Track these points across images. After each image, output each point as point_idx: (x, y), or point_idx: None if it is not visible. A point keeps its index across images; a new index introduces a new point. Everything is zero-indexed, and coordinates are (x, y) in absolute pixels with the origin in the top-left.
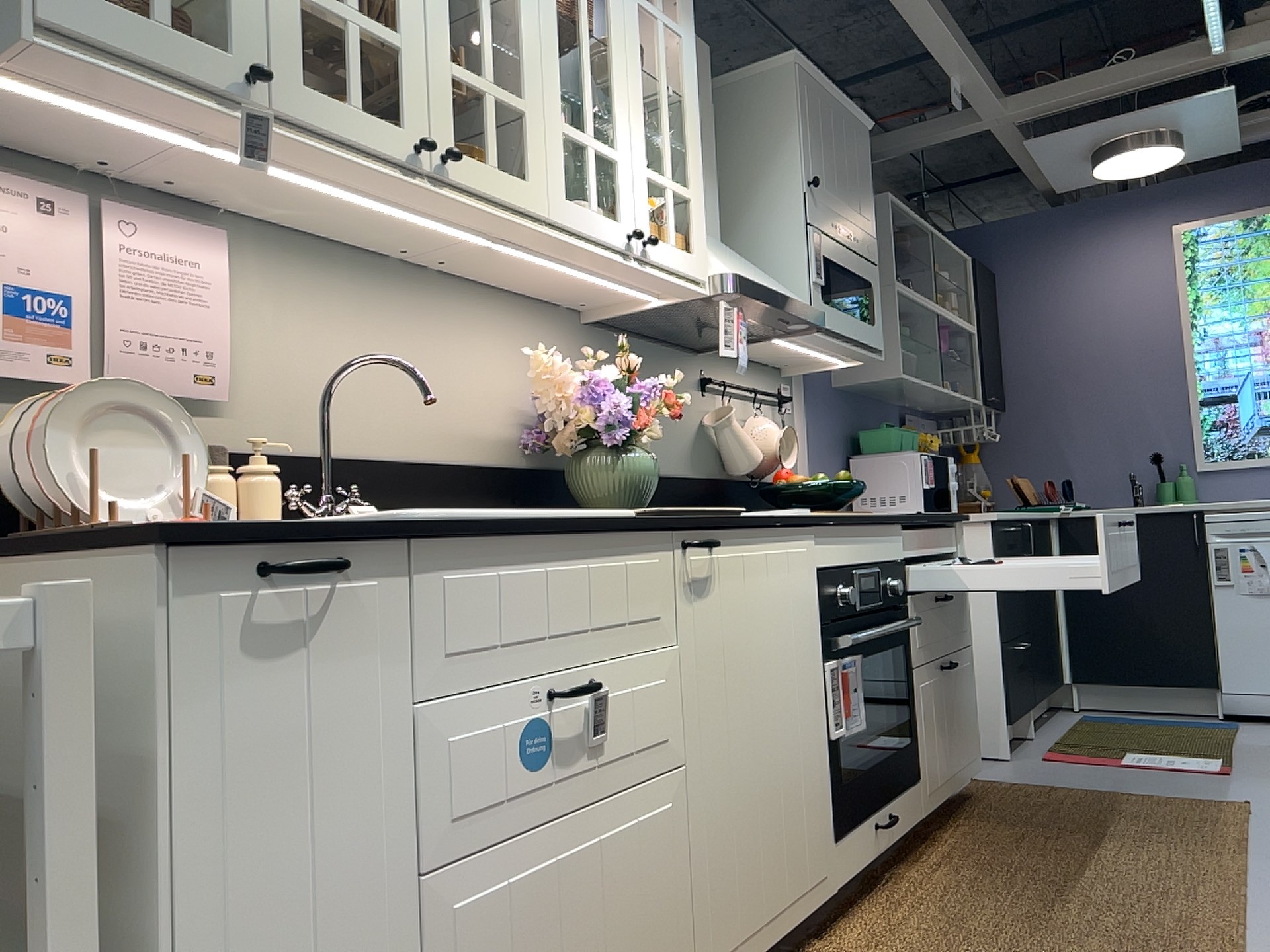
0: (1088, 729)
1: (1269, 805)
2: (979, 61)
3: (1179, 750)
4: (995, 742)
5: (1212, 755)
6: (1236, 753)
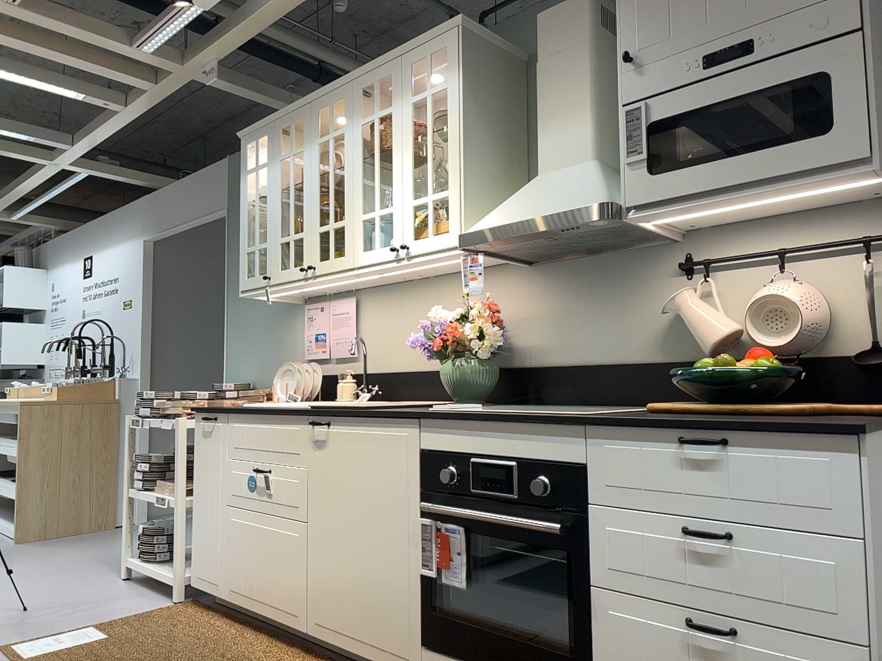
0: None
1: None
2: None
3: None
4: None
5: None
6: None
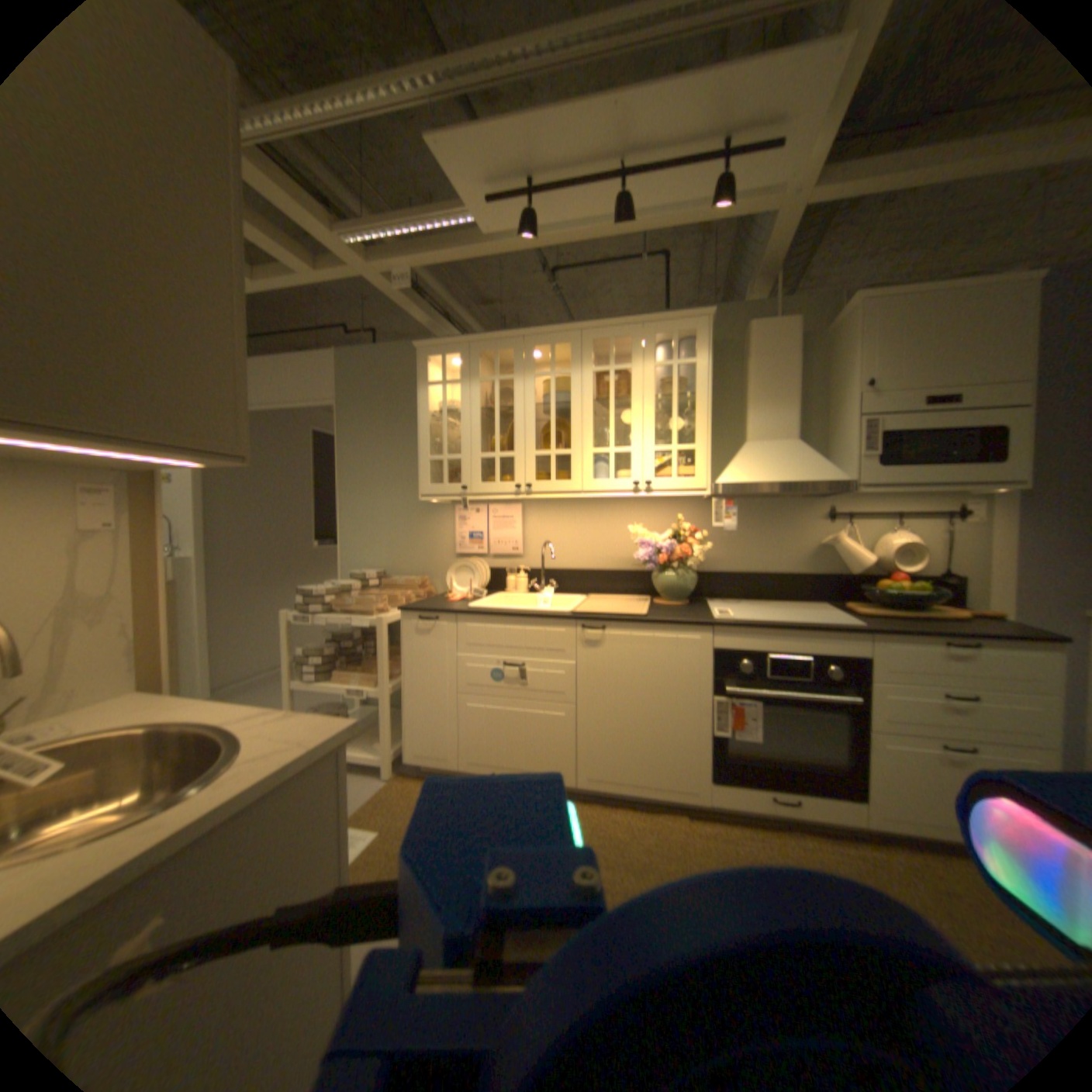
0: None
1: None
2: None
3: None
4: None
5: None
6: None
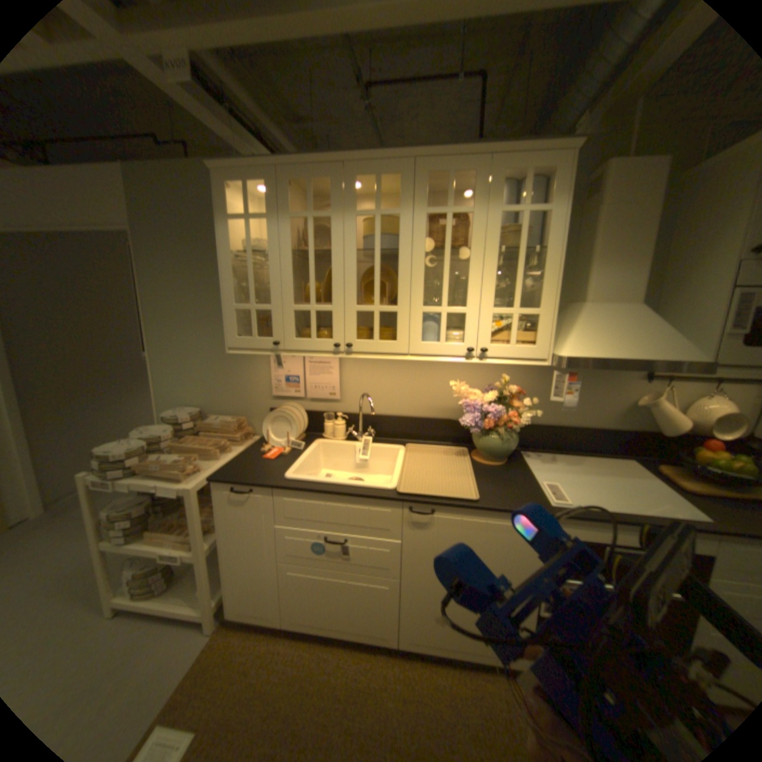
0: None
1: None
2: None
3: None
4: None
5: None
6: None
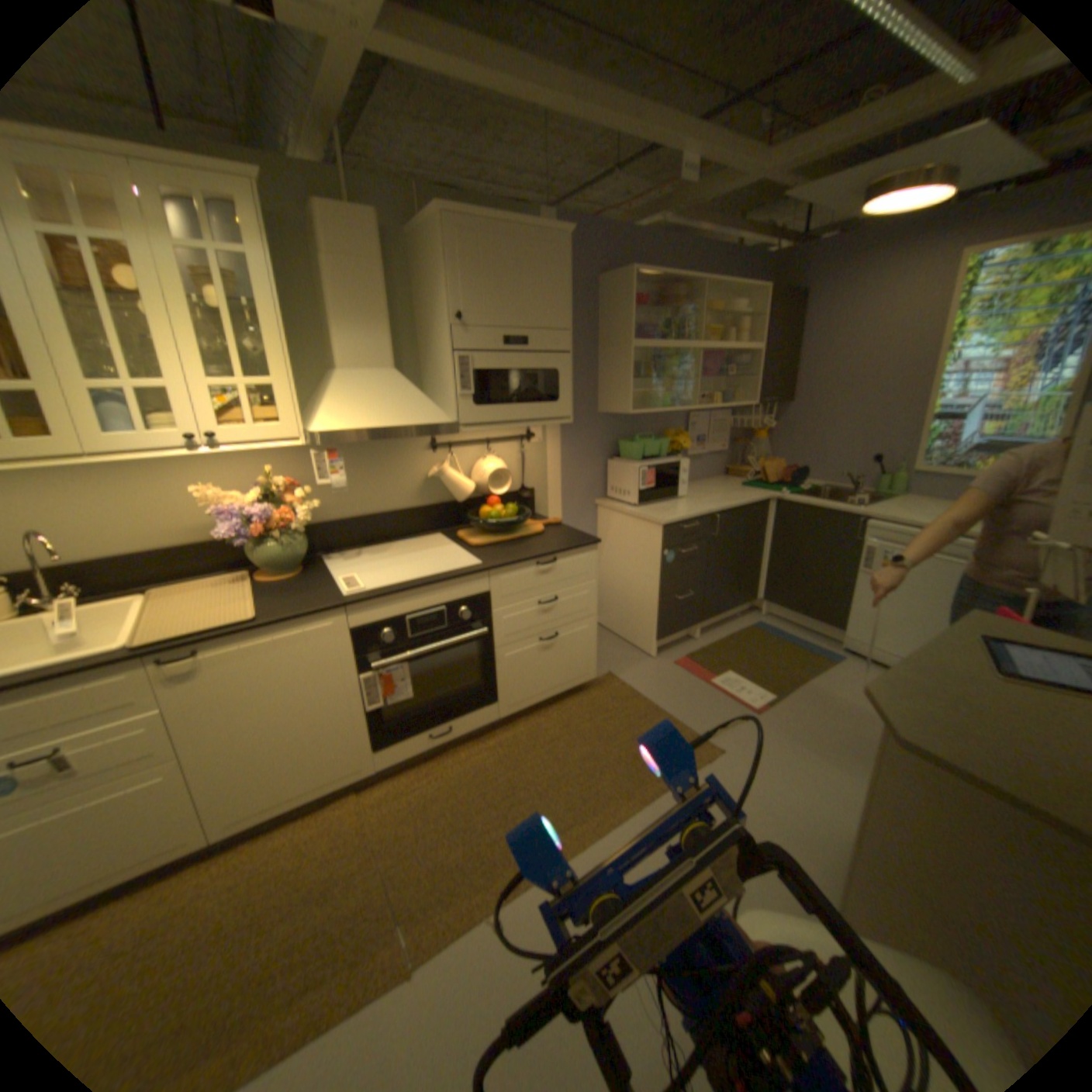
0: (740, 641)
1: (735, 761)
2: (712, 130)
3: (763, 682)
4: (649, 649)
5: (777, 694)
6: (796, 696)
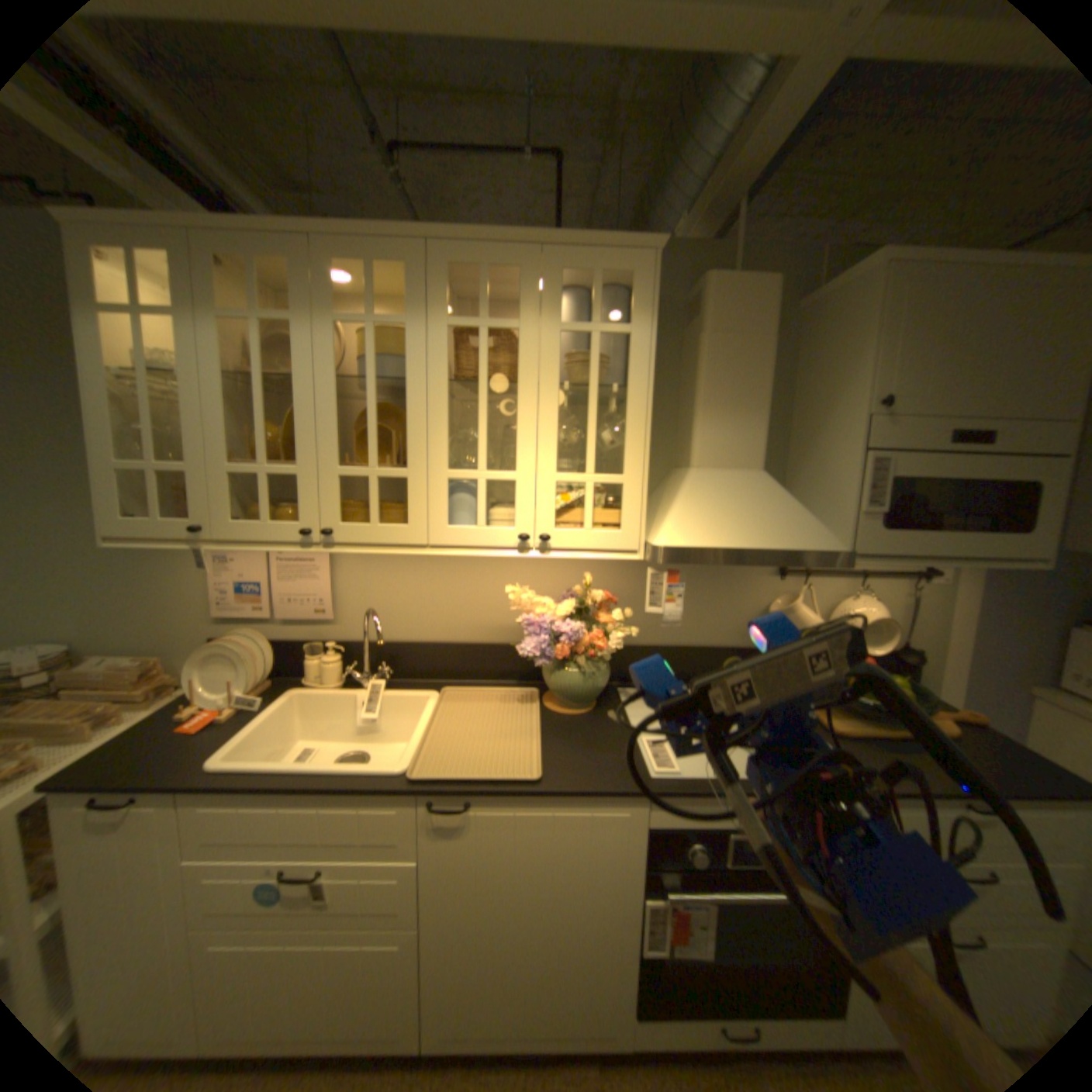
0: None
1: None
2: None
3: None
4: None
5: None
6: None
